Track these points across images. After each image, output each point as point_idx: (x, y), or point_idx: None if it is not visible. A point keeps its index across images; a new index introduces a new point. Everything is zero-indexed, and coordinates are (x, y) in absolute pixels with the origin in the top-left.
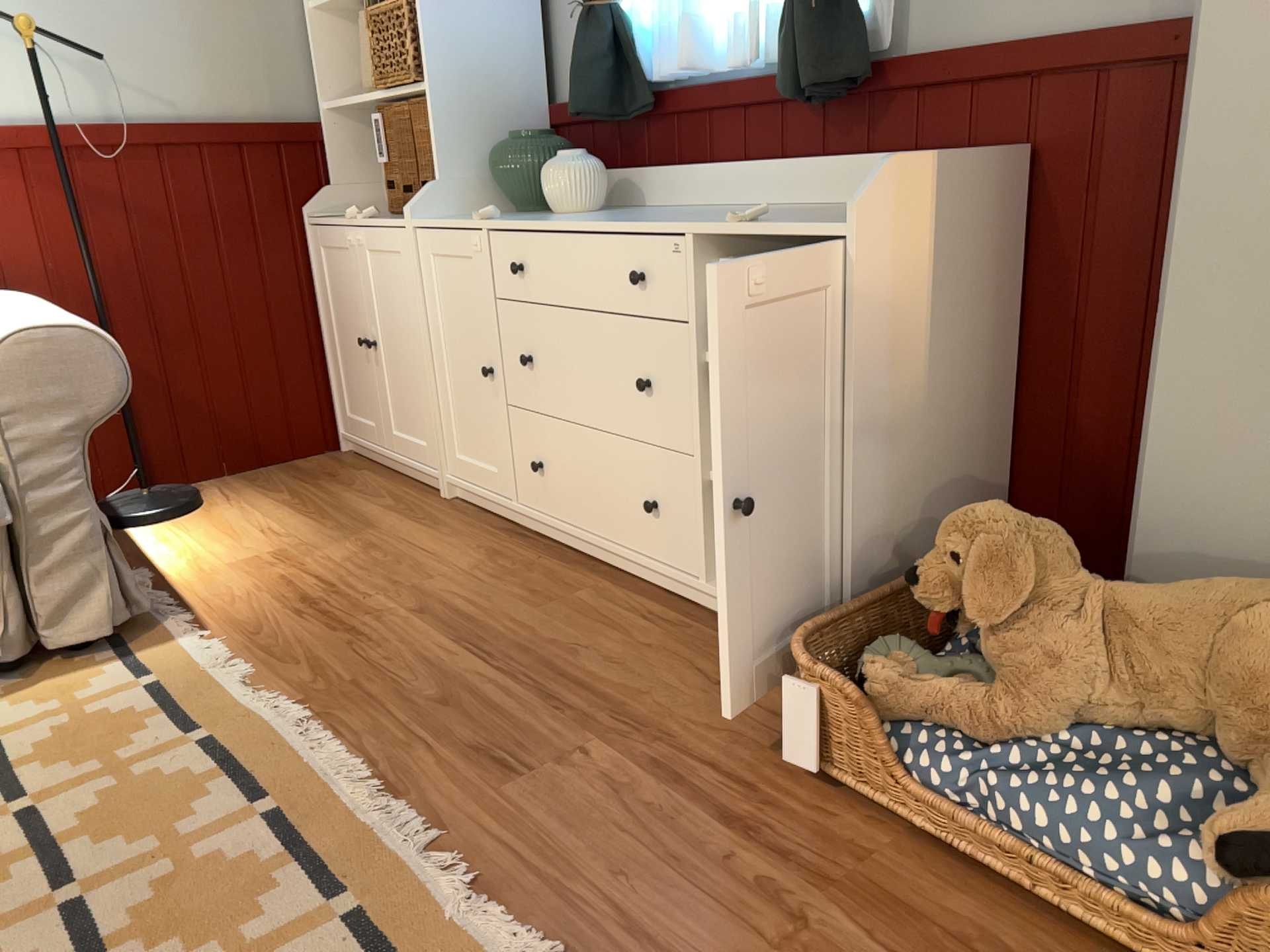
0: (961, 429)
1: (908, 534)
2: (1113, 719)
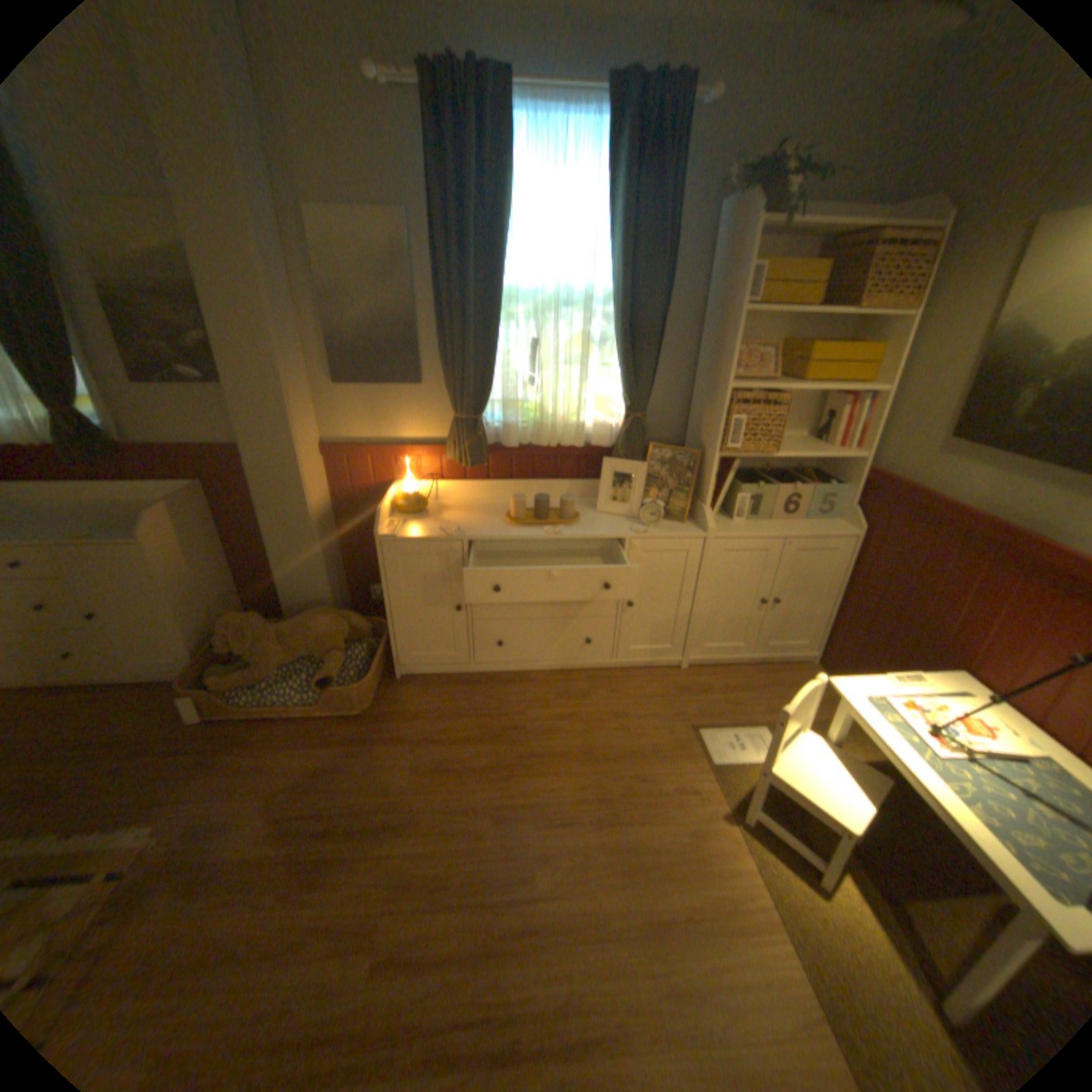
0: (211, 583)
1: (203, 627)
2: (286, 664)
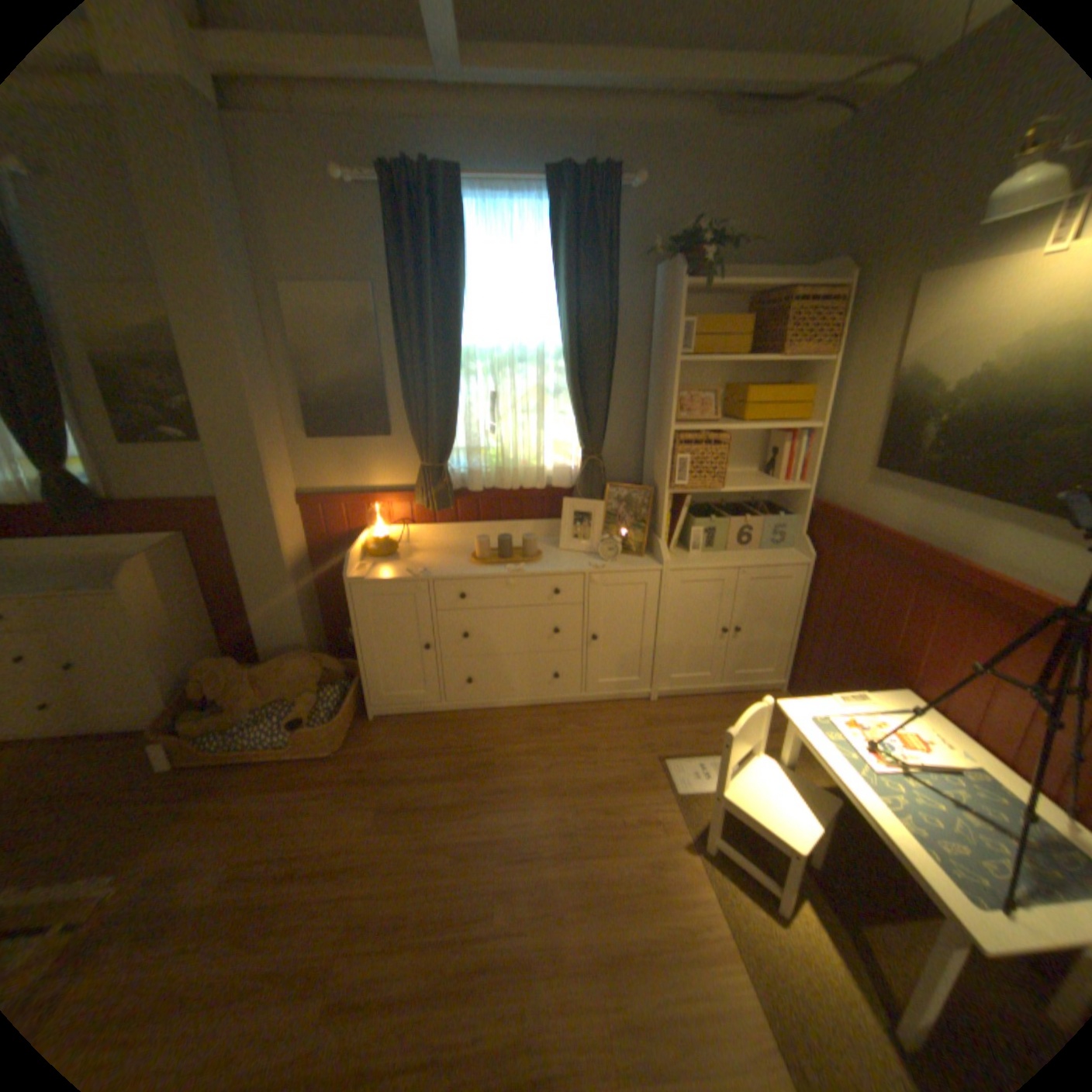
0: (189, 631)
1: (180, 674)
2: (259, 708)
